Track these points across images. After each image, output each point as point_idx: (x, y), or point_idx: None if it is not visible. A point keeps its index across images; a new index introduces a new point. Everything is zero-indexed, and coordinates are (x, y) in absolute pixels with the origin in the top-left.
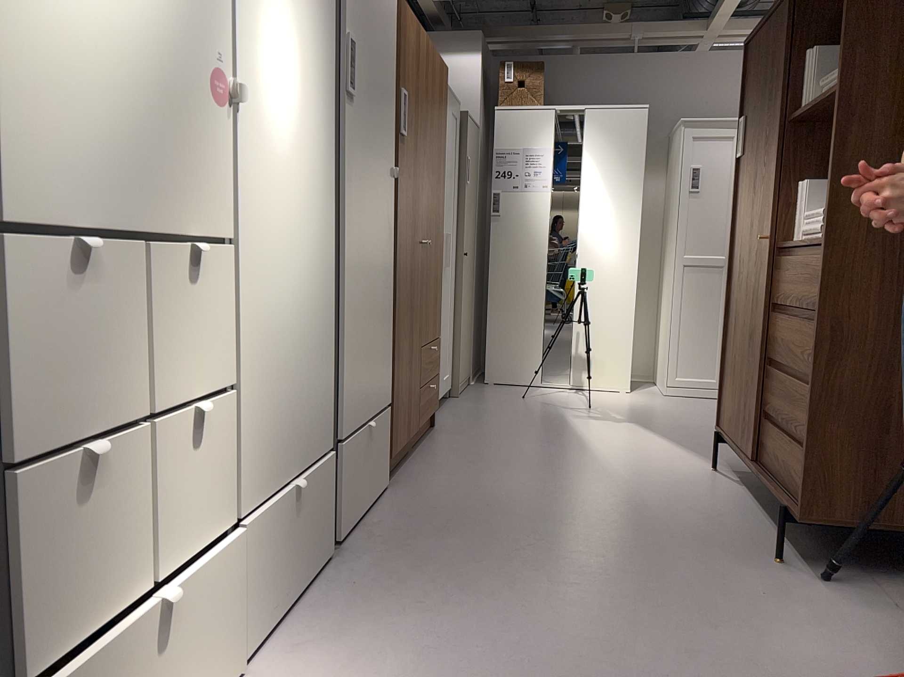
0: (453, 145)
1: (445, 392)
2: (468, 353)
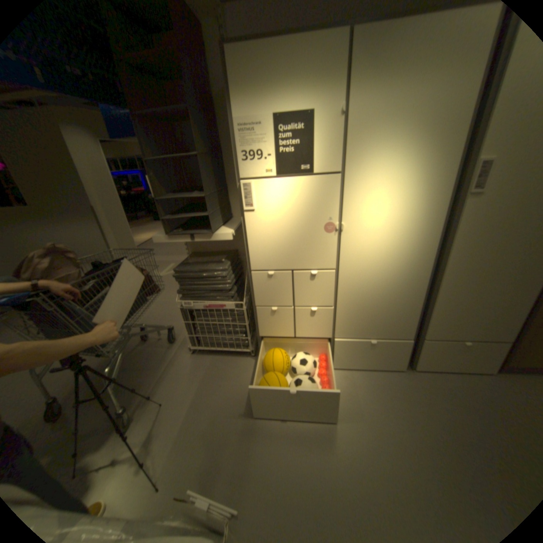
0: None
1: None
2: None
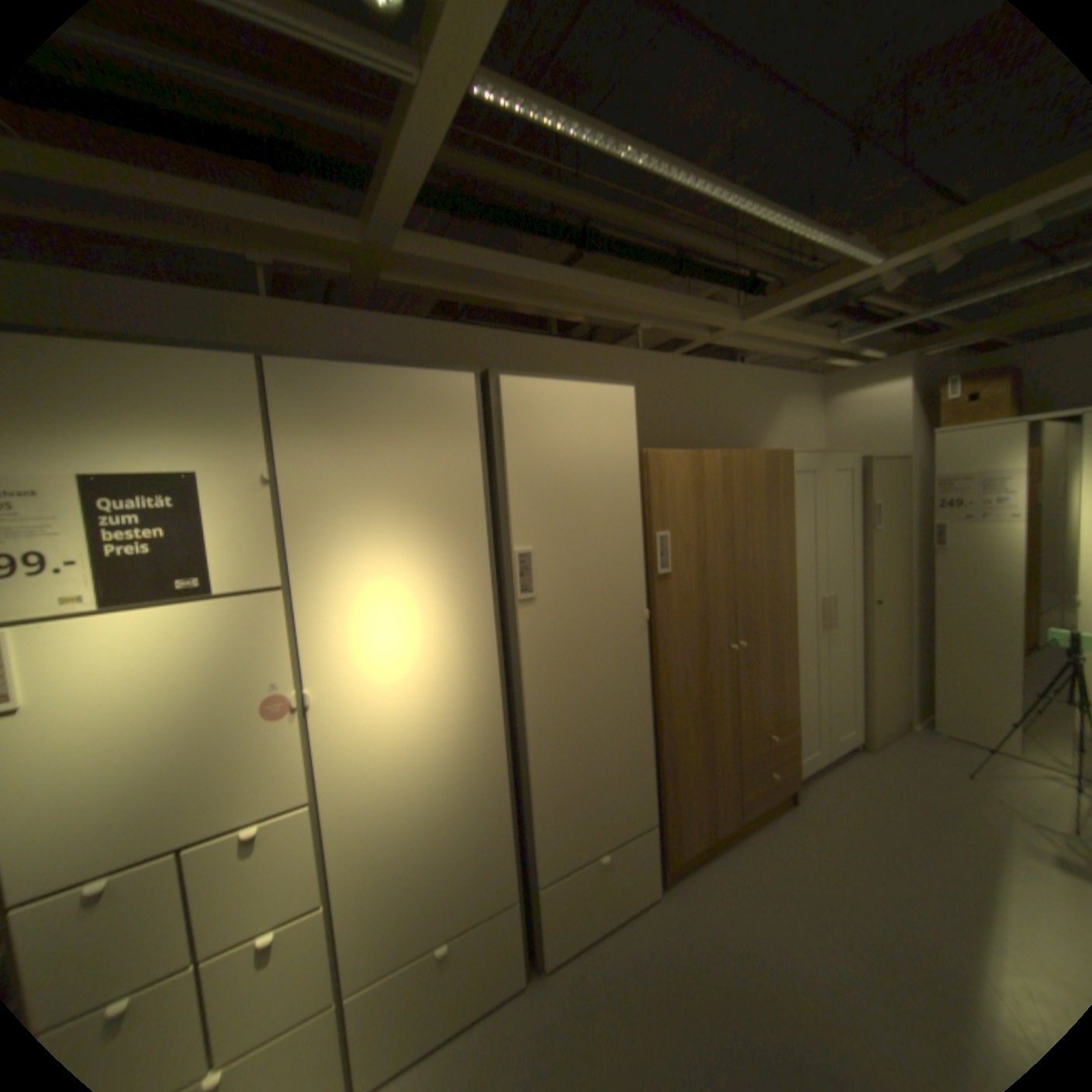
0: (845, 501)
1: (850, 752)
2: (900, 703)
